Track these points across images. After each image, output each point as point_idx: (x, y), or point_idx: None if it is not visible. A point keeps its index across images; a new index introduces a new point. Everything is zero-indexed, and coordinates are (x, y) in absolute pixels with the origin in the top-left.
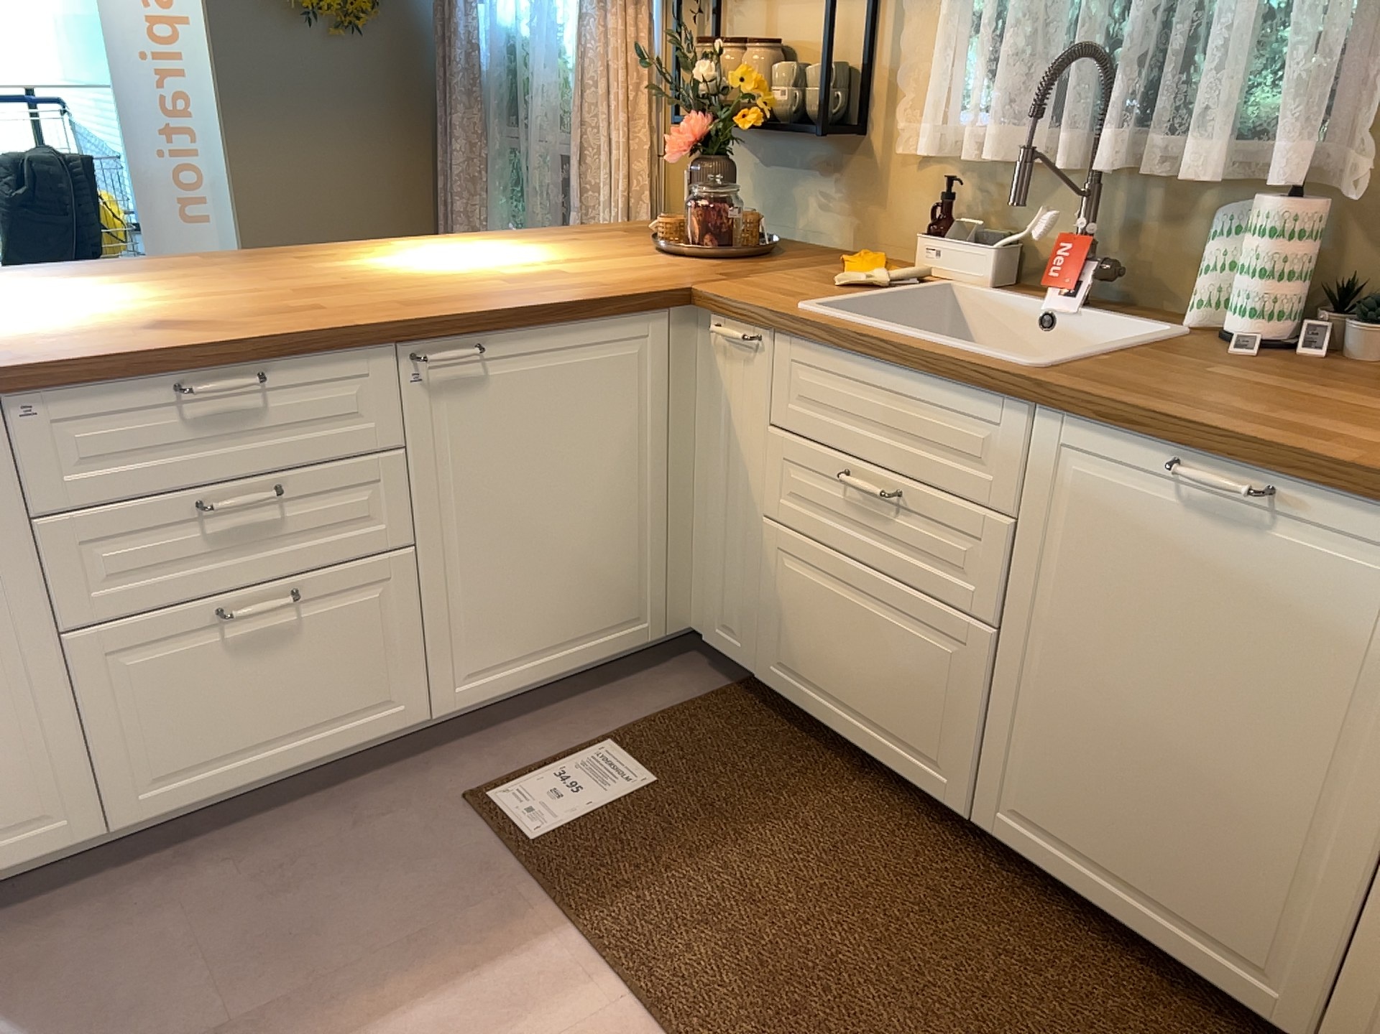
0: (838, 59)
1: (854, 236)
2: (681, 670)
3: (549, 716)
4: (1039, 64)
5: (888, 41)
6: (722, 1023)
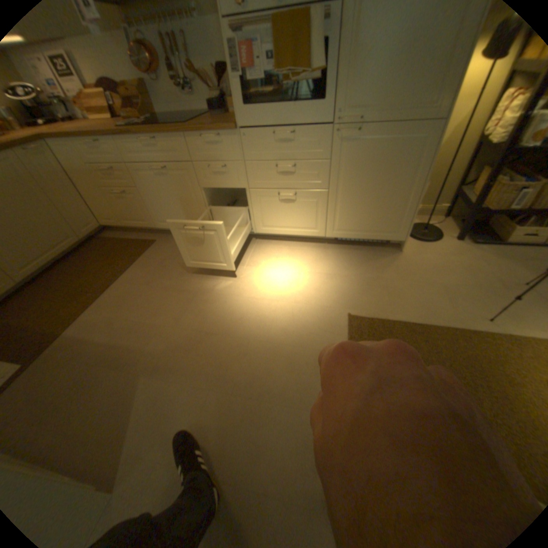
0: None
1: None
2: None
3: None
4: None
5: None
6: (86, 298)
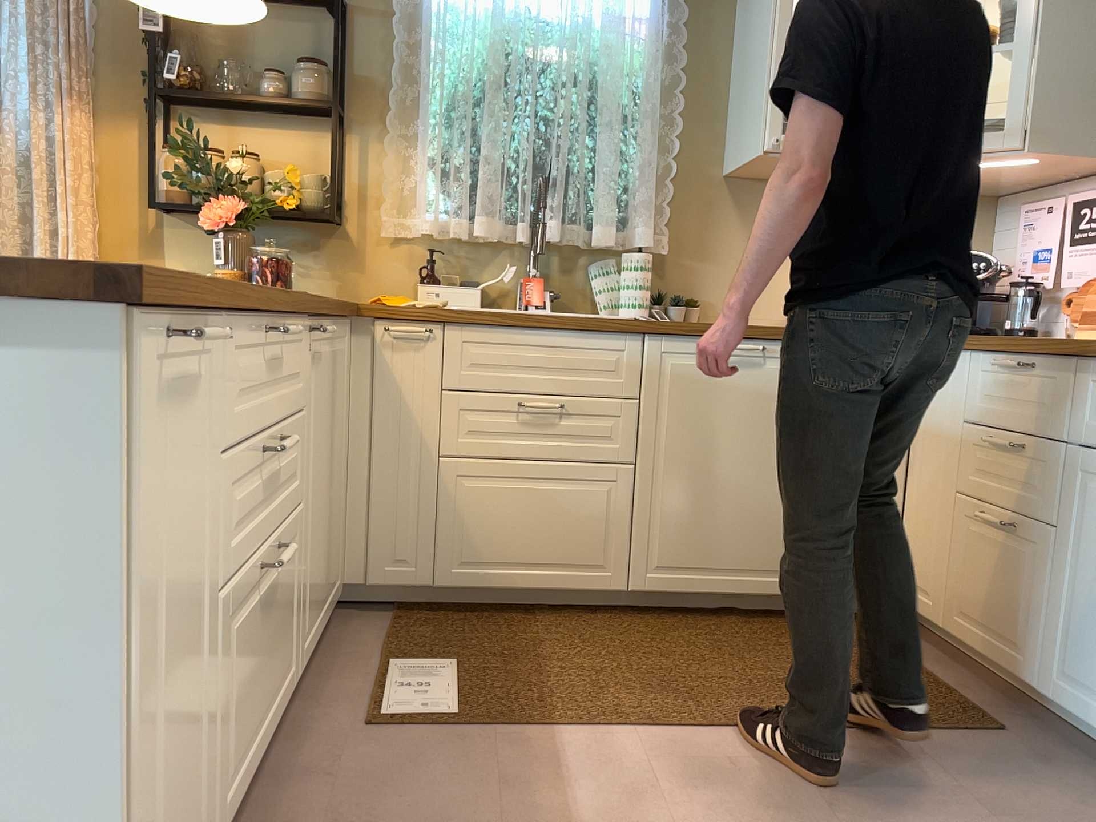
0: (312, 172)
1: (340, 291)
2: (349, 619)
3: (320, 672)
4: (498, 183)
5: (359, 164)
6: (679, 712)
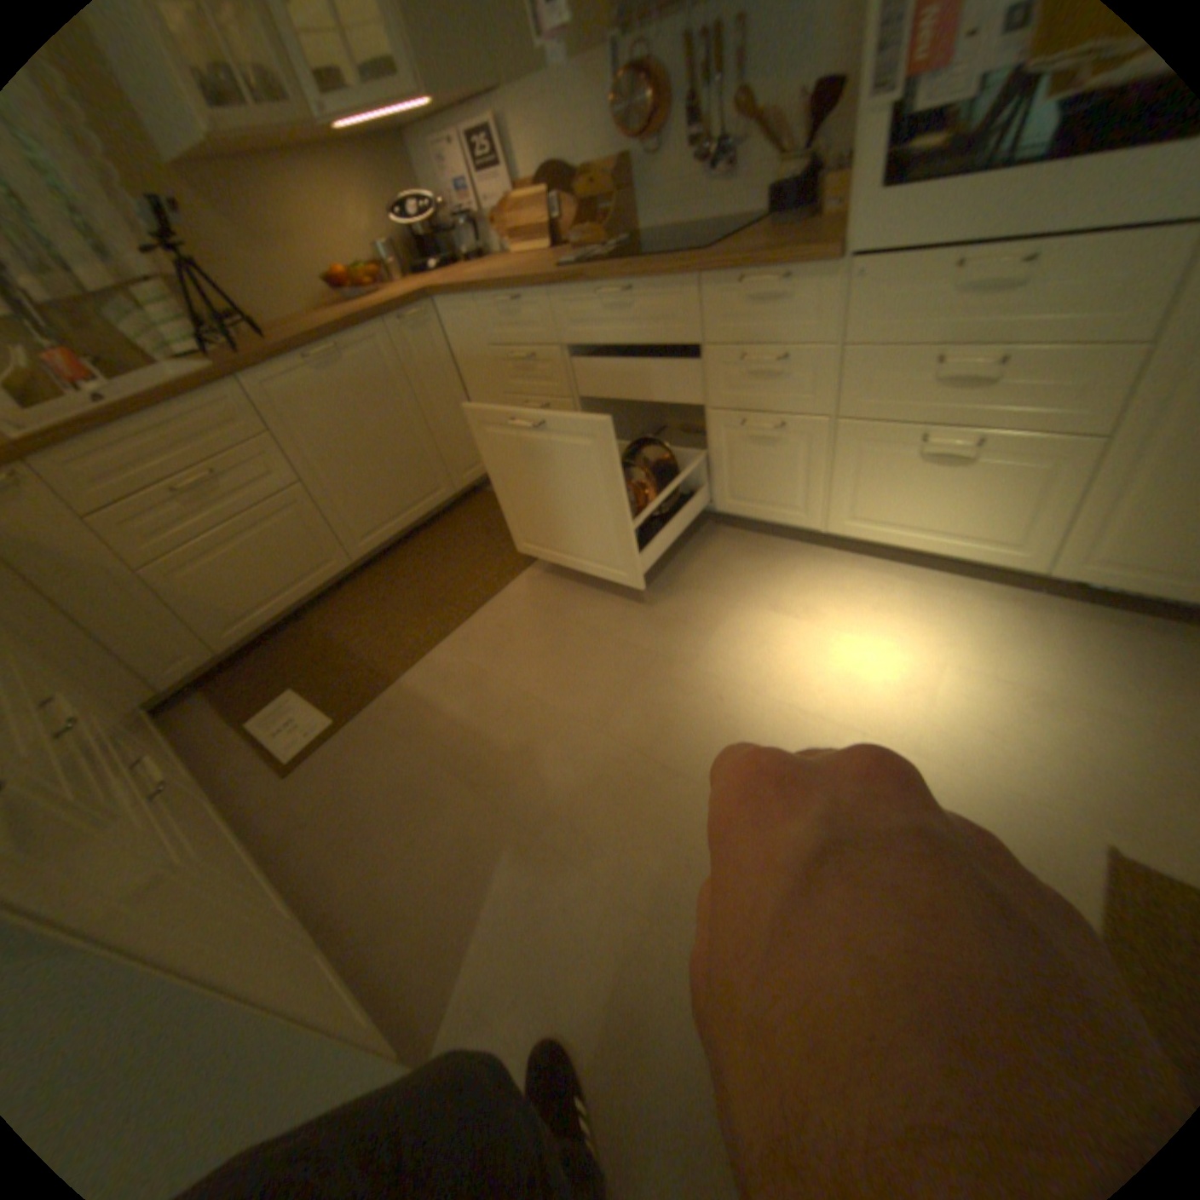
0: None
1: None
2: (168, 722)
3: (199, 773)
4: None
5: None
6: (447, 615)
